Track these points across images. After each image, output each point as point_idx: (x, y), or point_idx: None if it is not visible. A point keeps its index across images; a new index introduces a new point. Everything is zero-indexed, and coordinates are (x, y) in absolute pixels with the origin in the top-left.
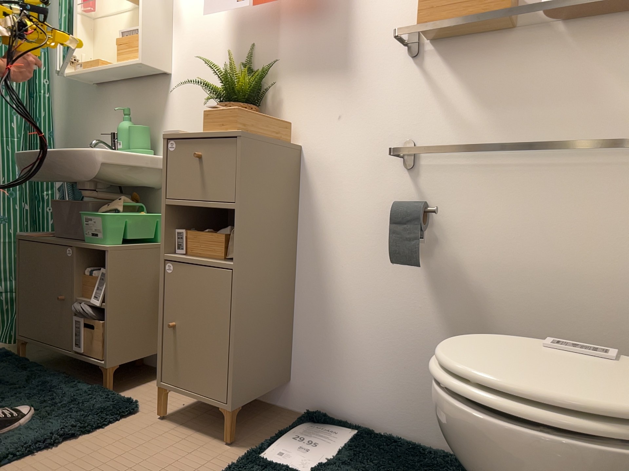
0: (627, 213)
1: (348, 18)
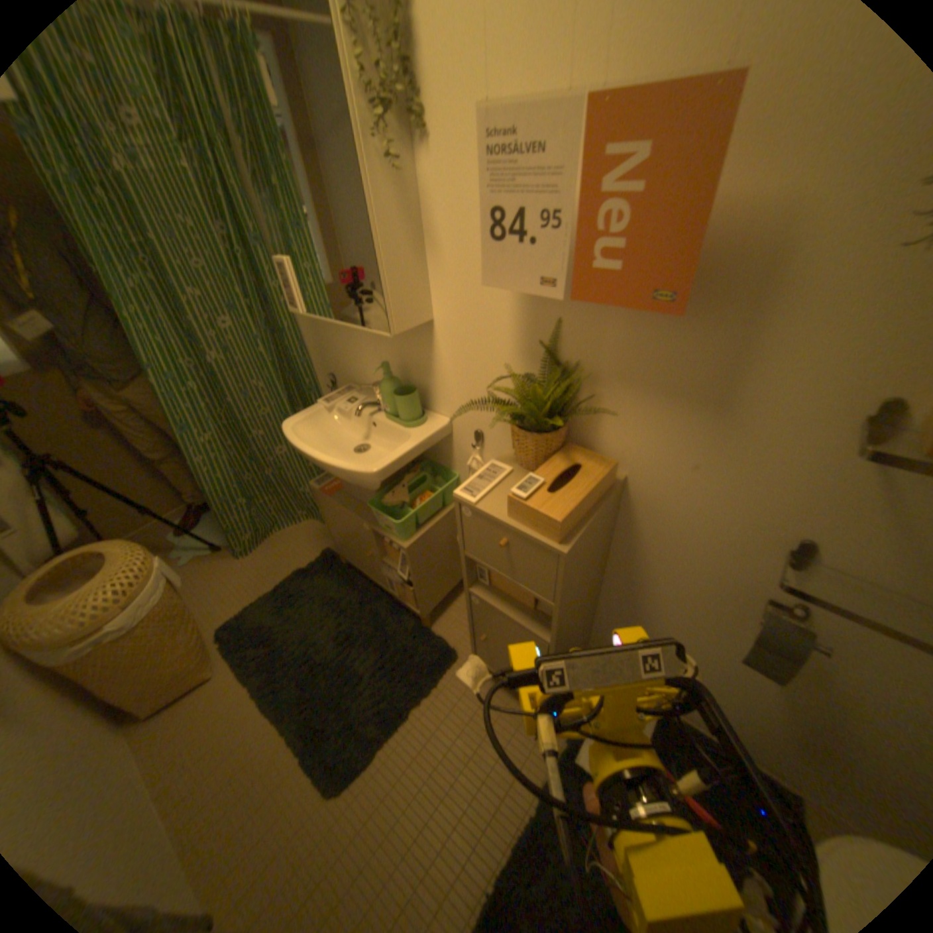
0: None
1: (758, 327)
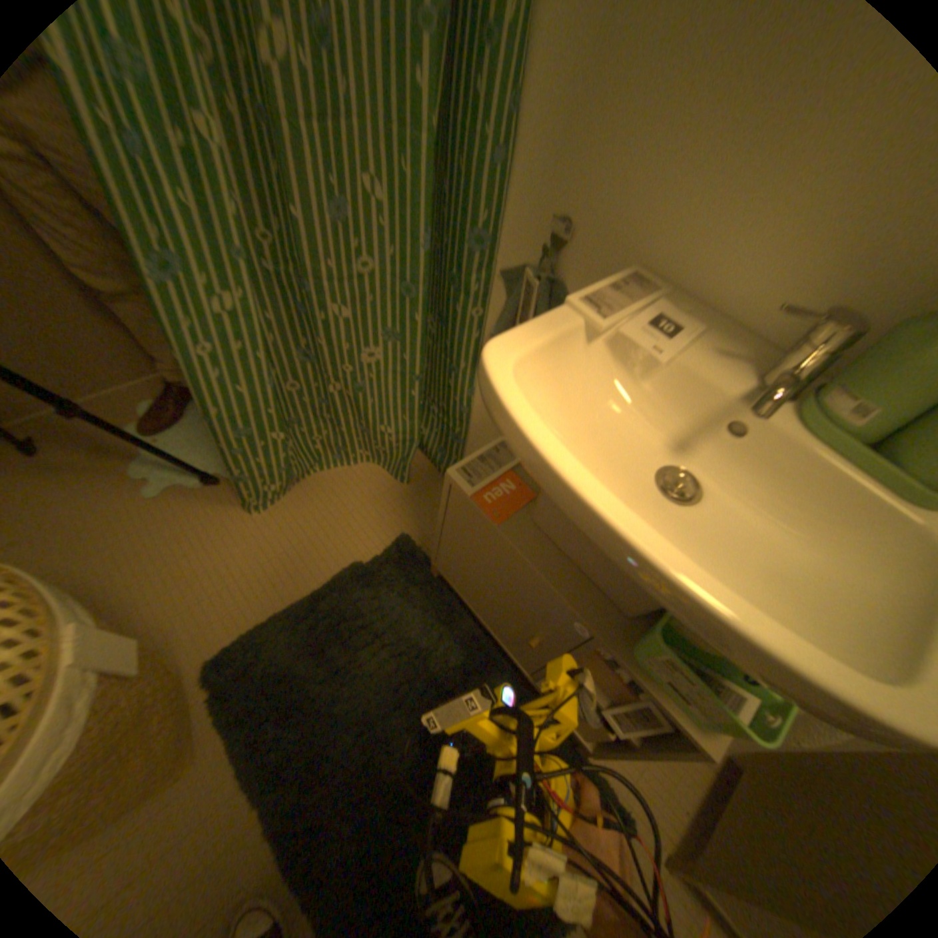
0: None
1: None
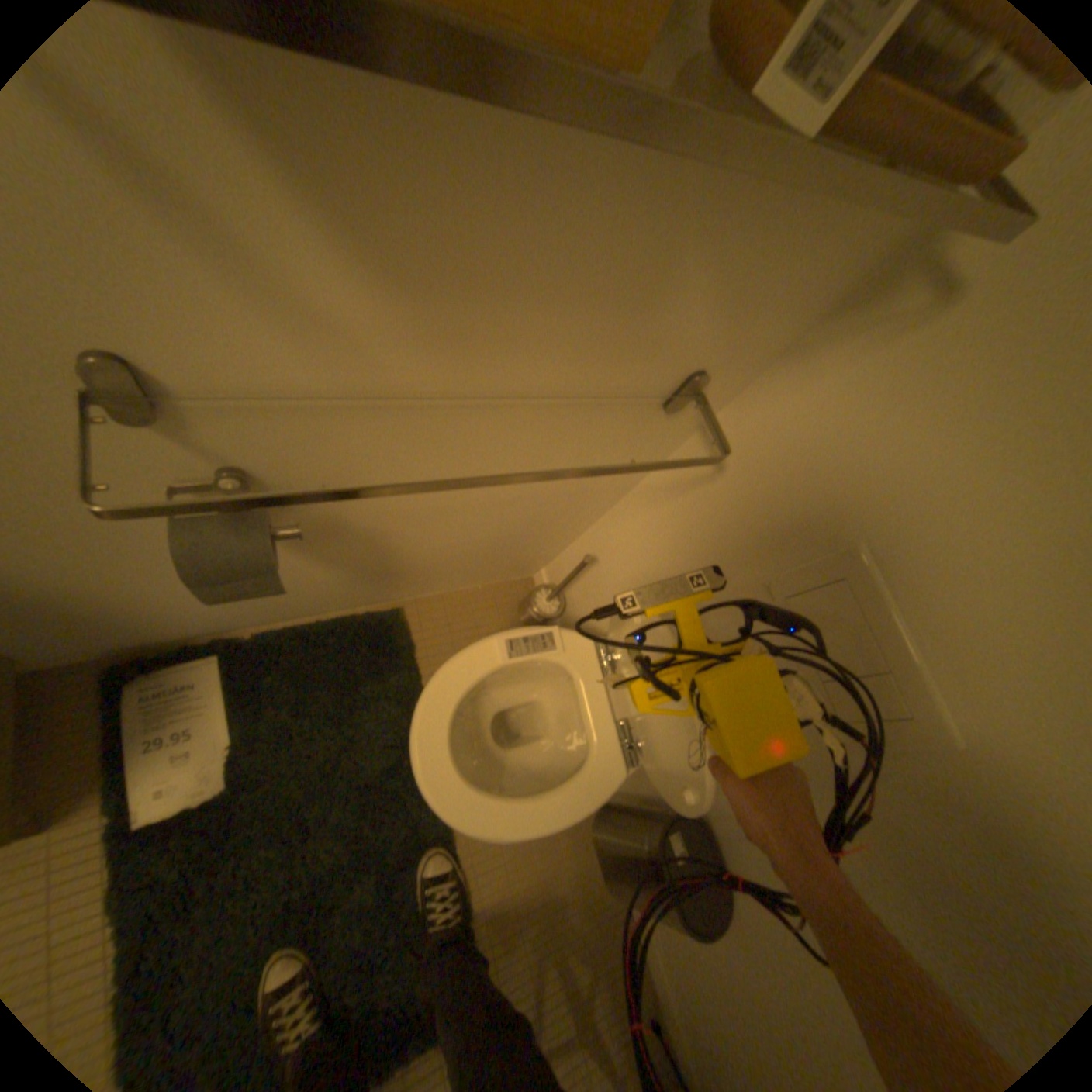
0: (604, 450)
1: None
